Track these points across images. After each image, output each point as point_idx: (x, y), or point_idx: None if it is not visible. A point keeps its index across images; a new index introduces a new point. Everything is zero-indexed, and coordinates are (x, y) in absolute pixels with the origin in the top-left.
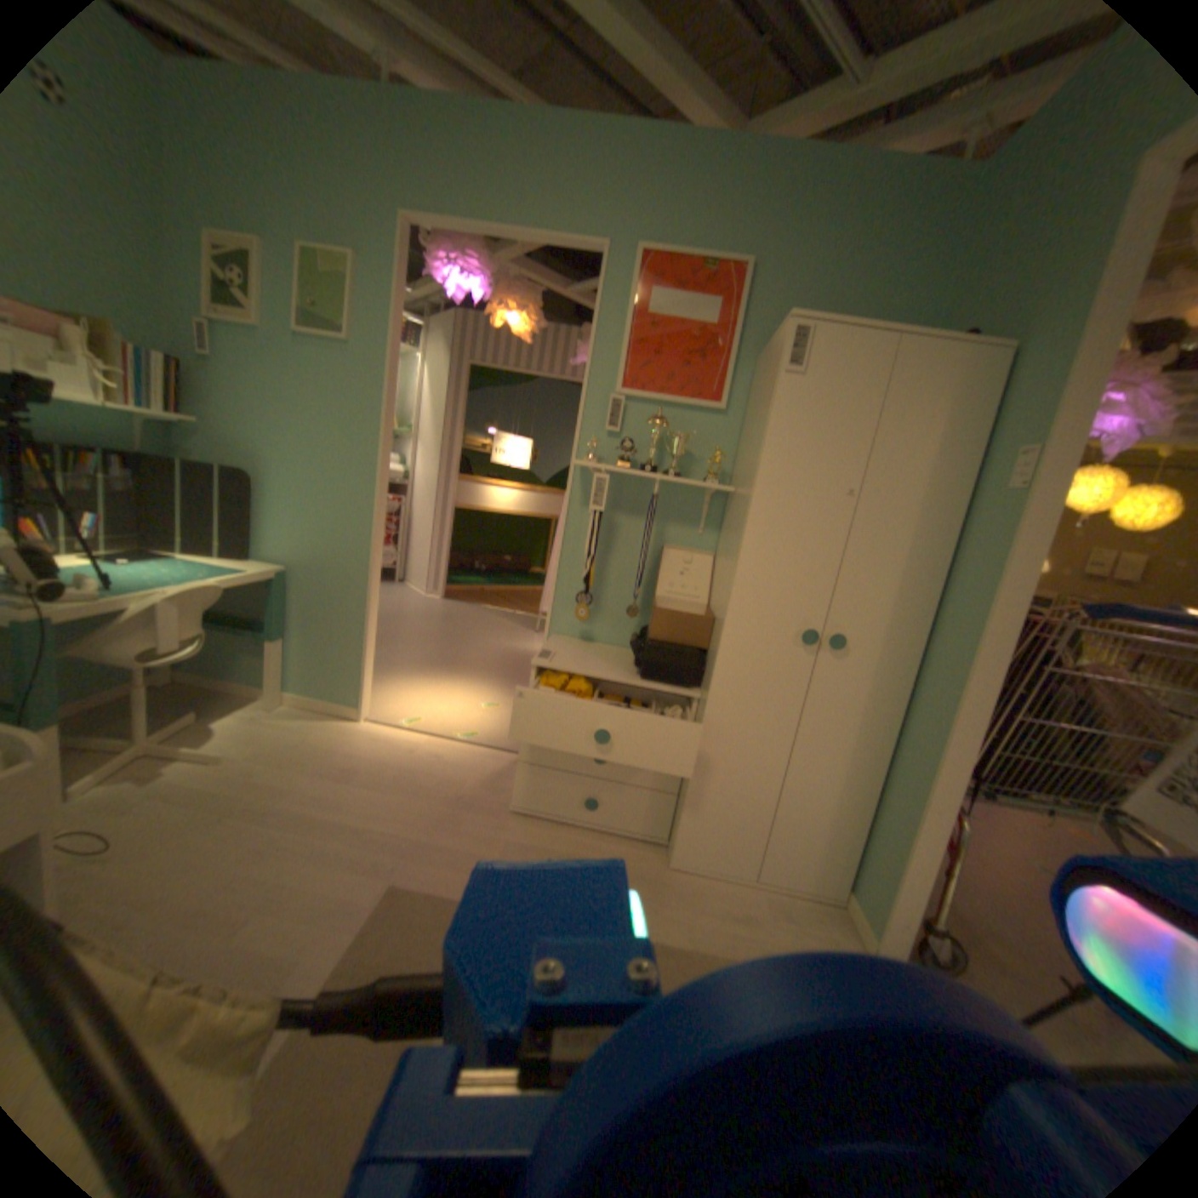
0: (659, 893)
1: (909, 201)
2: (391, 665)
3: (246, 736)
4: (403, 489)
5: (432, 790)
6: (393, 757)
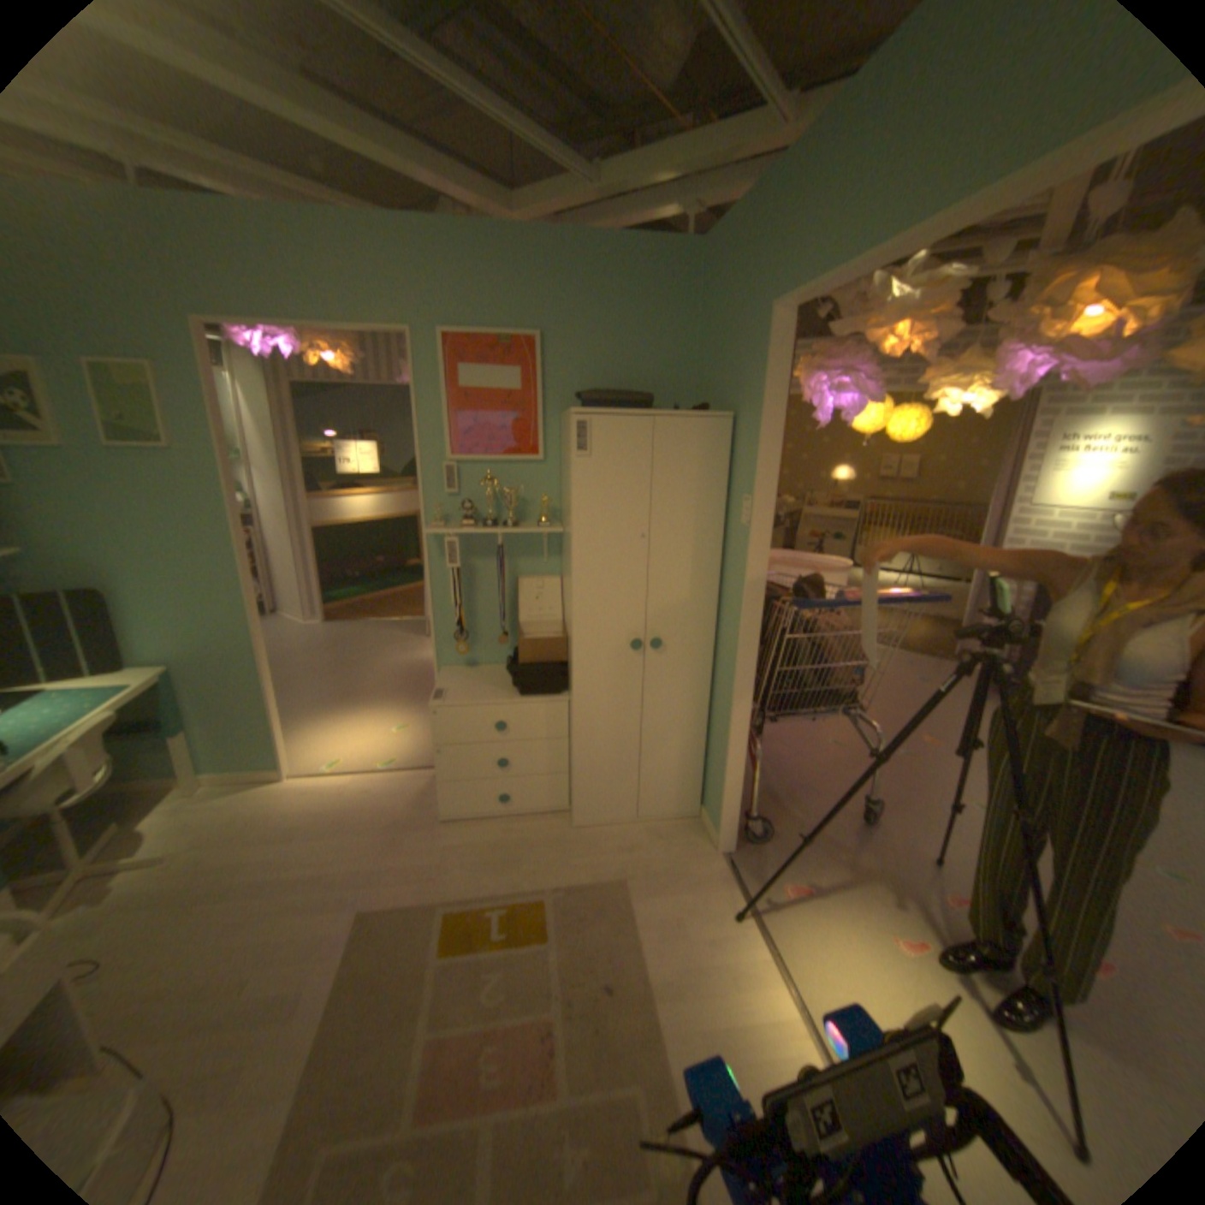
0: (567, 848)
1: (654, 272)
2: (294, 711)
3: (177, 825)
4: (249, 516)
5: (370, 822)
6: (326, 803)
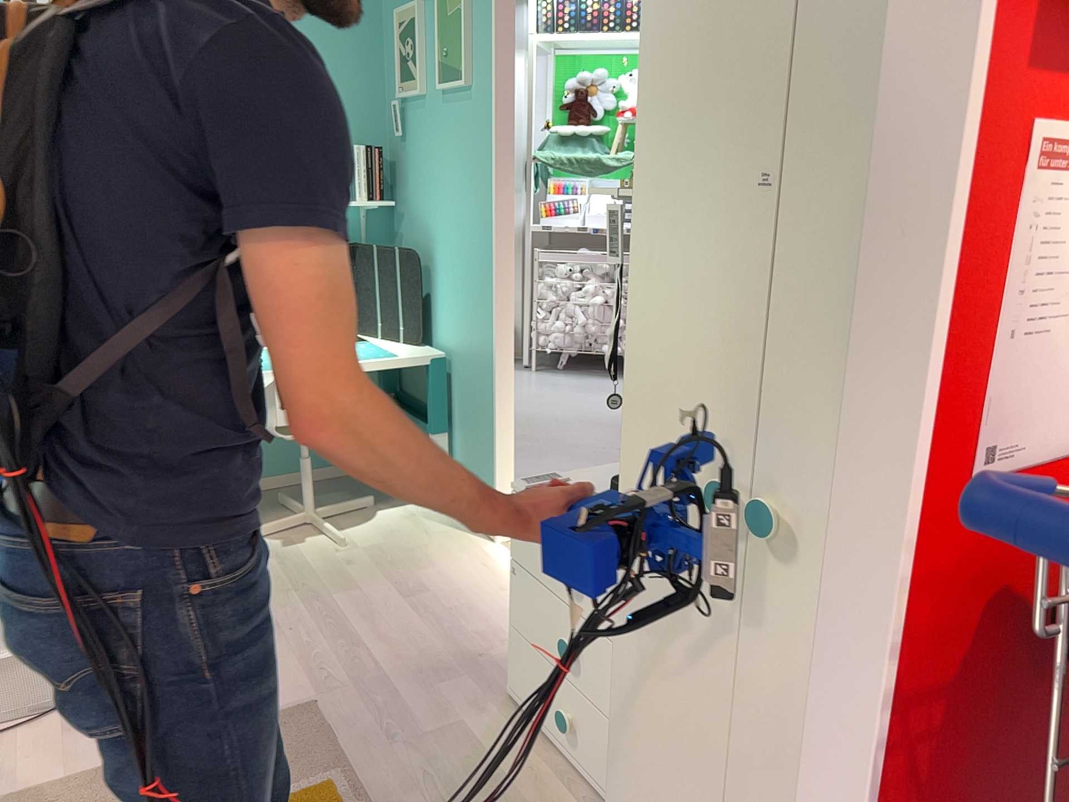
0: None
1: None
2: None
3: (393, 526)
4: None
5: (470, 635)
6: (480, 588)
